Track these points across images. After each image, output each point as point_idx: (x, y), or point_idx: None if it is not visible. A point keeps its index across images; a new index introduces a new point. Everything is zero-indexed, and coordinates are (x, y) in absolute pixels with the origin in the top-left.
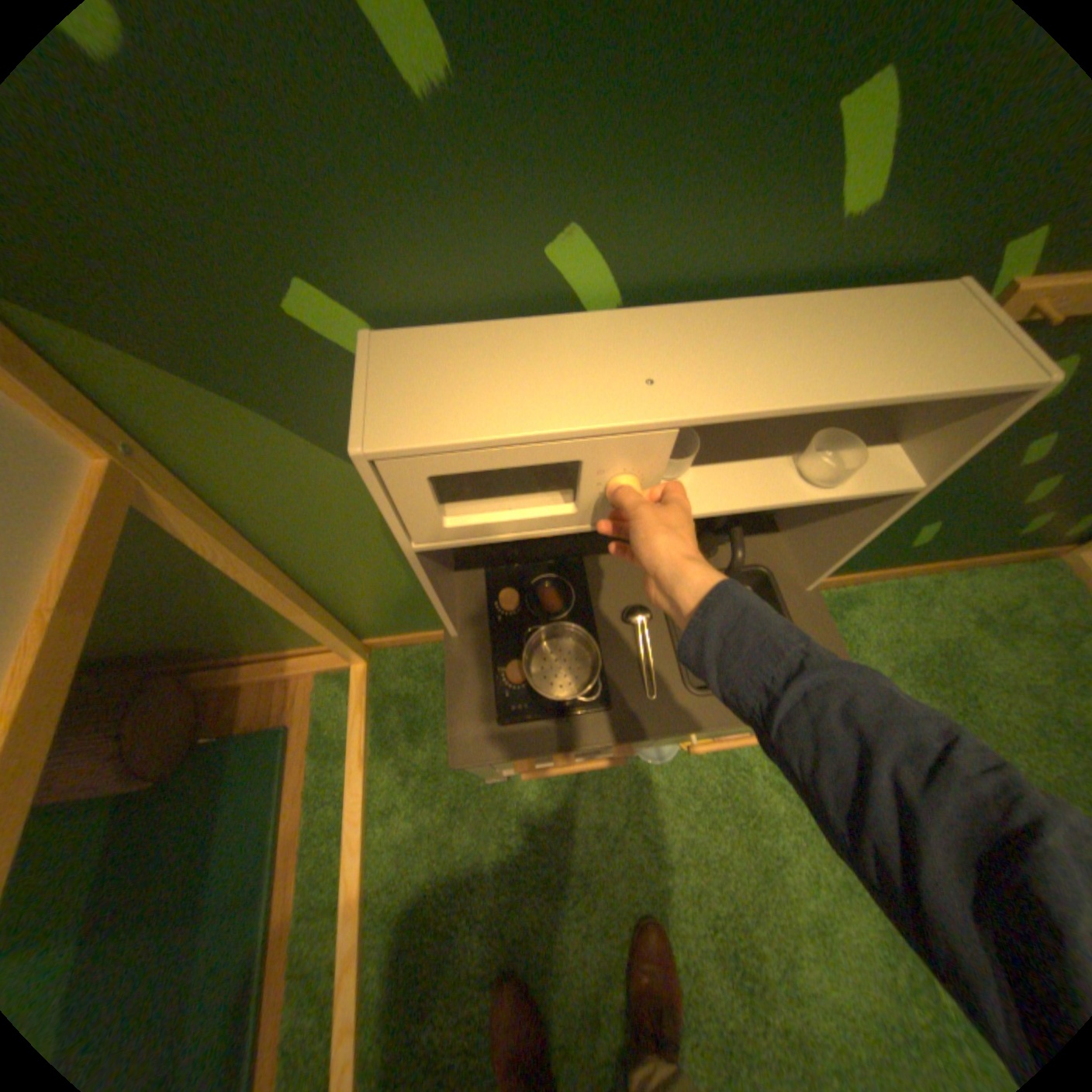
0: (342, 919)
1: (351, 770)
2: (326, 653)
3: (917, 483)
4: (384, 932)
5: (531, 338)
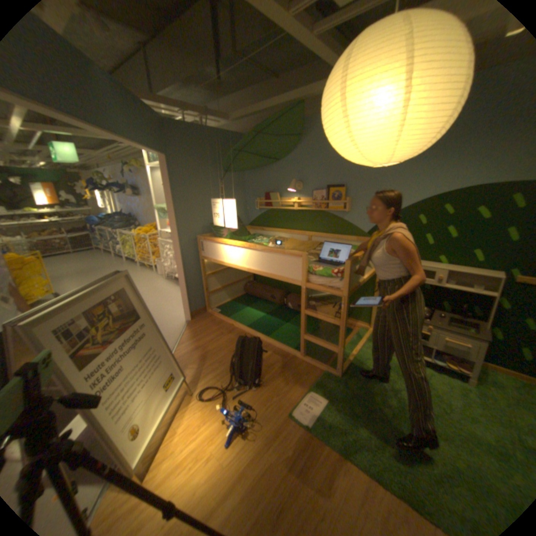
0: (354, 352)
1: (364, 339)
2: (366, 325)
3: (495, 295)
4: (360, 359)
5: (434, 264)
